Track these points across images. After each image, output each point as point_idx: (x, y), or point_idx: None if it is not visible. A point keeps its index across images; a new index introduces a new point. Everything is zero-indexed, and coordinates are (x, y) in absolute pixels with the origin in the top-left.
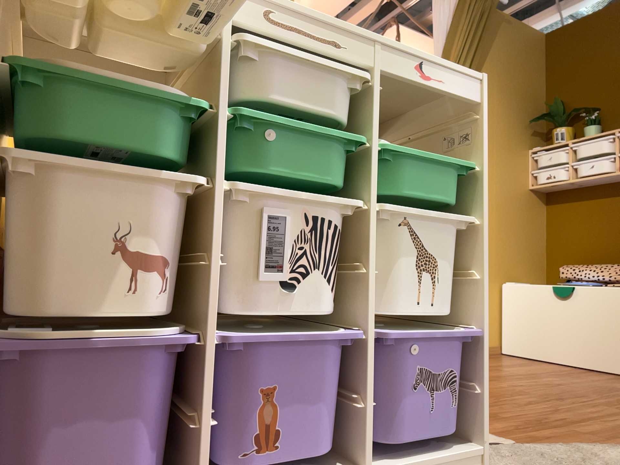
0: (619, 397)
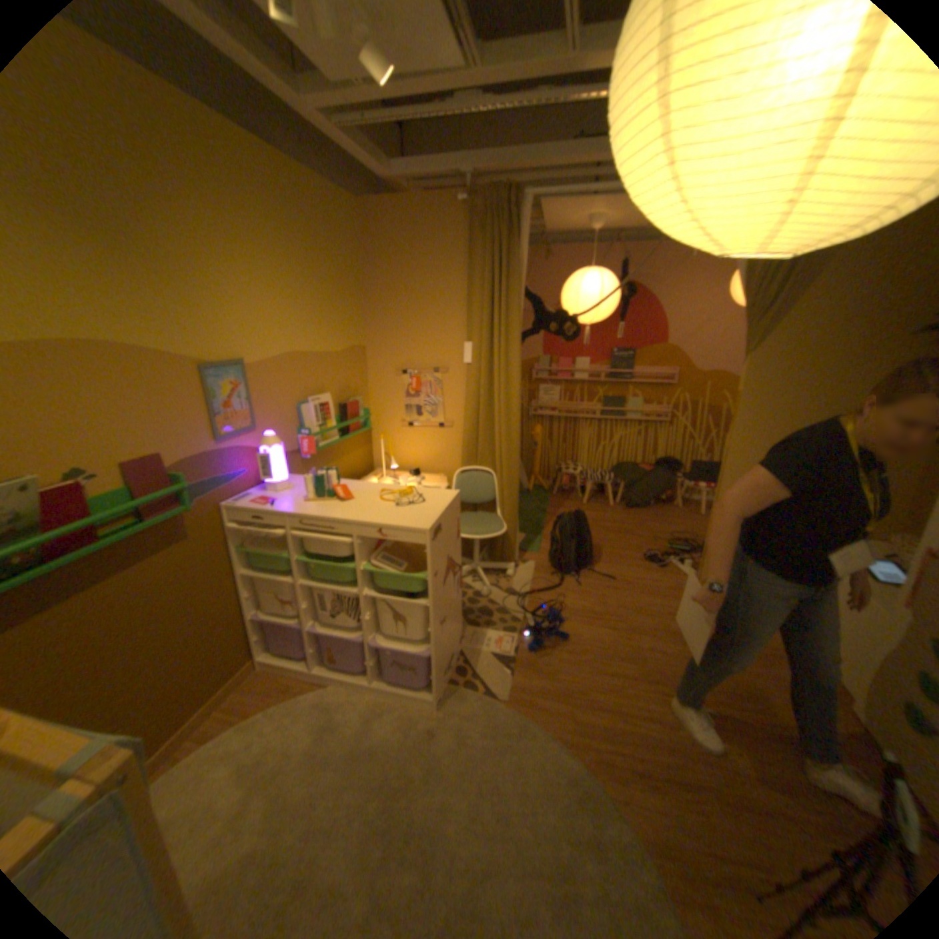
0: (728, 717)
